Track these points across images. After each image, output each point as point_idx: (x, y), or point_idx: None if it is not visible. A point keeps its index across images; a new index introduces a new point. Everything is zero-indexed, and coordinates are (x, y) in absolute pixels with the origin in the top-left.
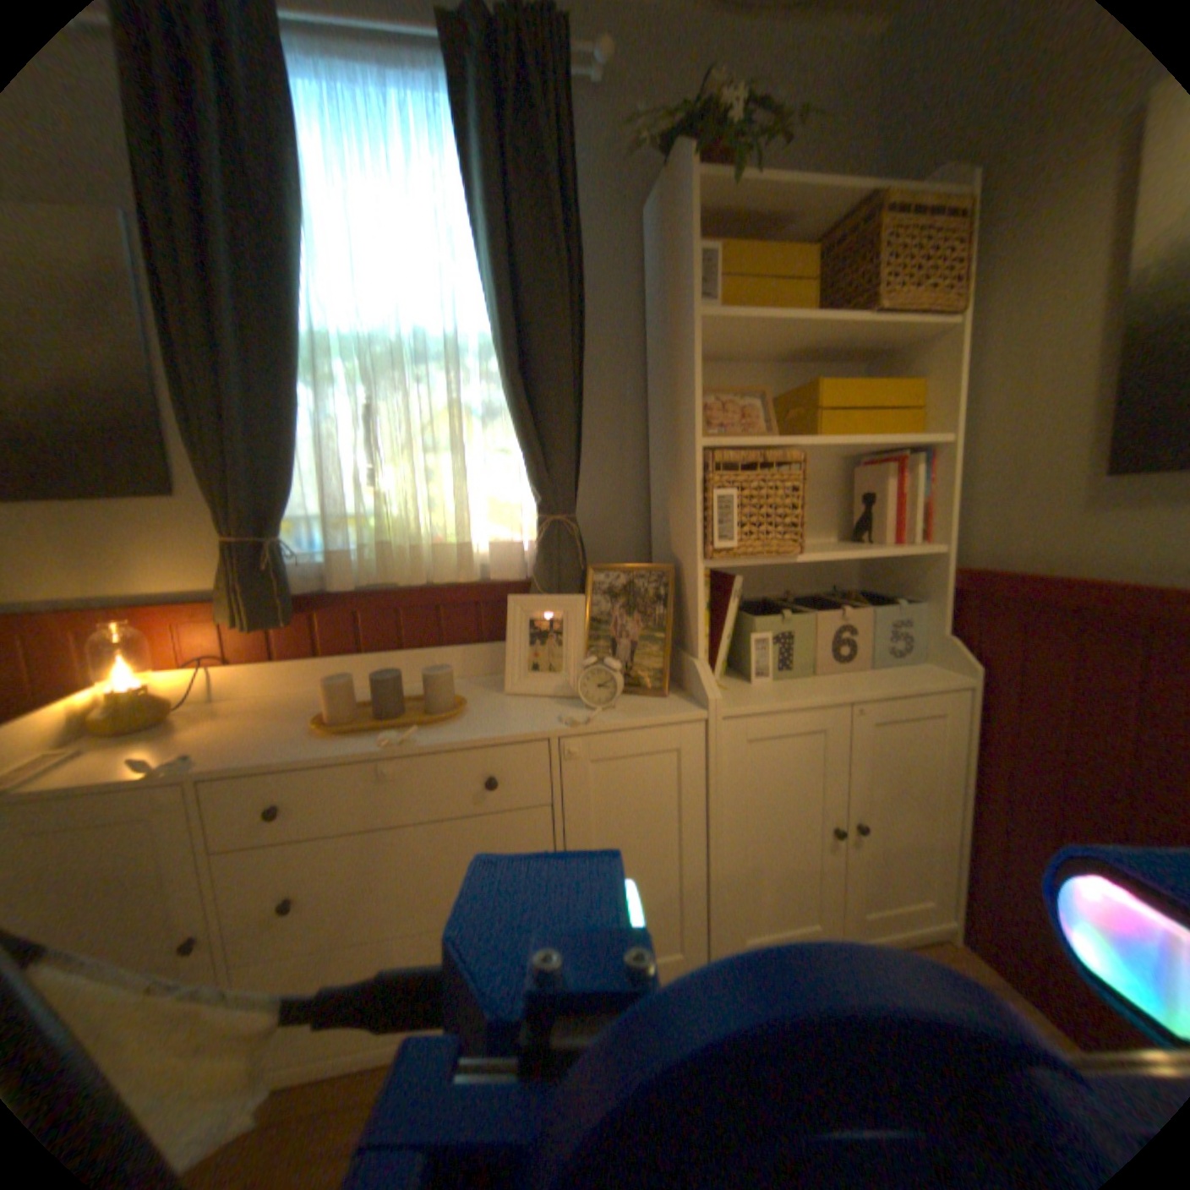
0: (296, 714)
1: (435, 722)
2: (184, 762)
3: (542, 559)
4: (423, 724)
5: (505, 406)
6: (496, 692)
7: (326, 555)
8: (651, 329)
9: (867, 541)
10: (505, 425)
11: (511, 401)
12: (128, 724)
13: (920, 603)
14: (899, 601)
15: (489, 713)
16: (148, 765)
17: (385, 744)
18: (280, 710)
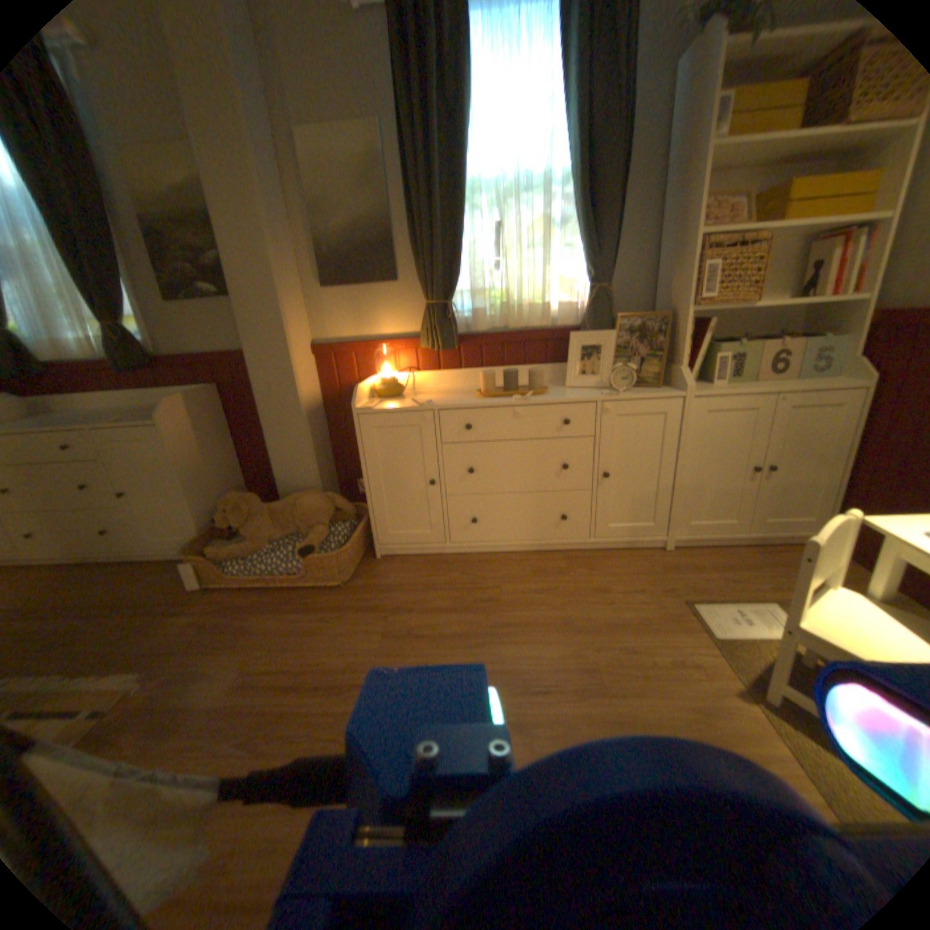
0: (460, 393)
1: (534, 395)
2: (430, 402)
3: (590, 311)
4: (528, 395)
5: (573, 216)
6: (558, 387)
7: (469, 312)
8: (672, 153)
9: (811, 295)
10: (572, 228)
11: (579, 212)
12: (392, 392)
13: (842, 336)
14: (828, 337)
15: (559, 393)
16: (413, 404)
17: (515, 400)
18: (450, 392)
